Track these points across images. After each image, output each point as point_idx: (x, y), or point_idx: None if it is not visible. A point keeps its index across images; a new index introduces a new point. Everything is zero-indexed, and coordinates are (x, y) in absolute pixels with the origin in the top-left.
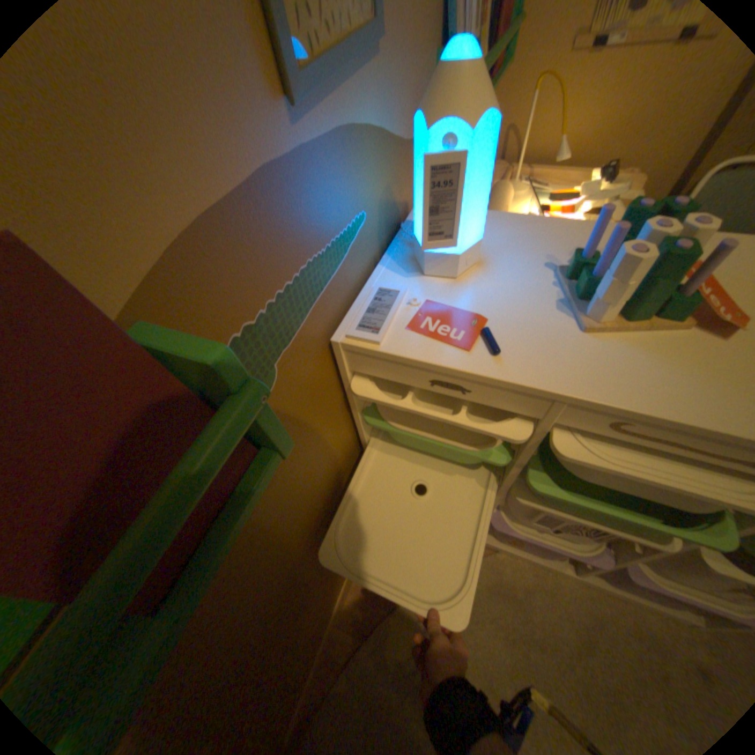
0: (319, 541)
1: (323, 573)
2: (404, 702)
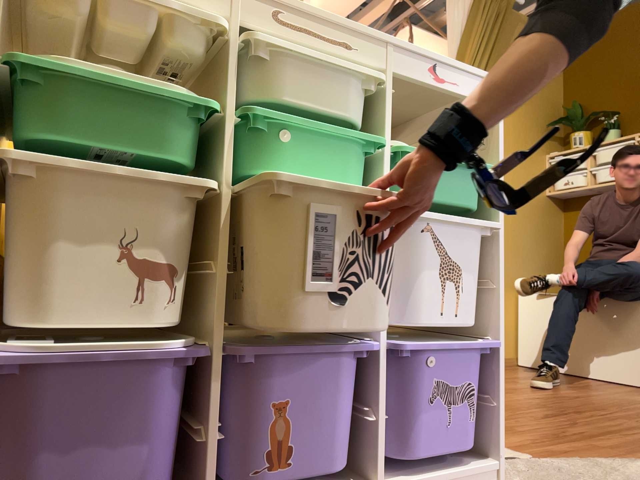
0: None
1: None
2: None
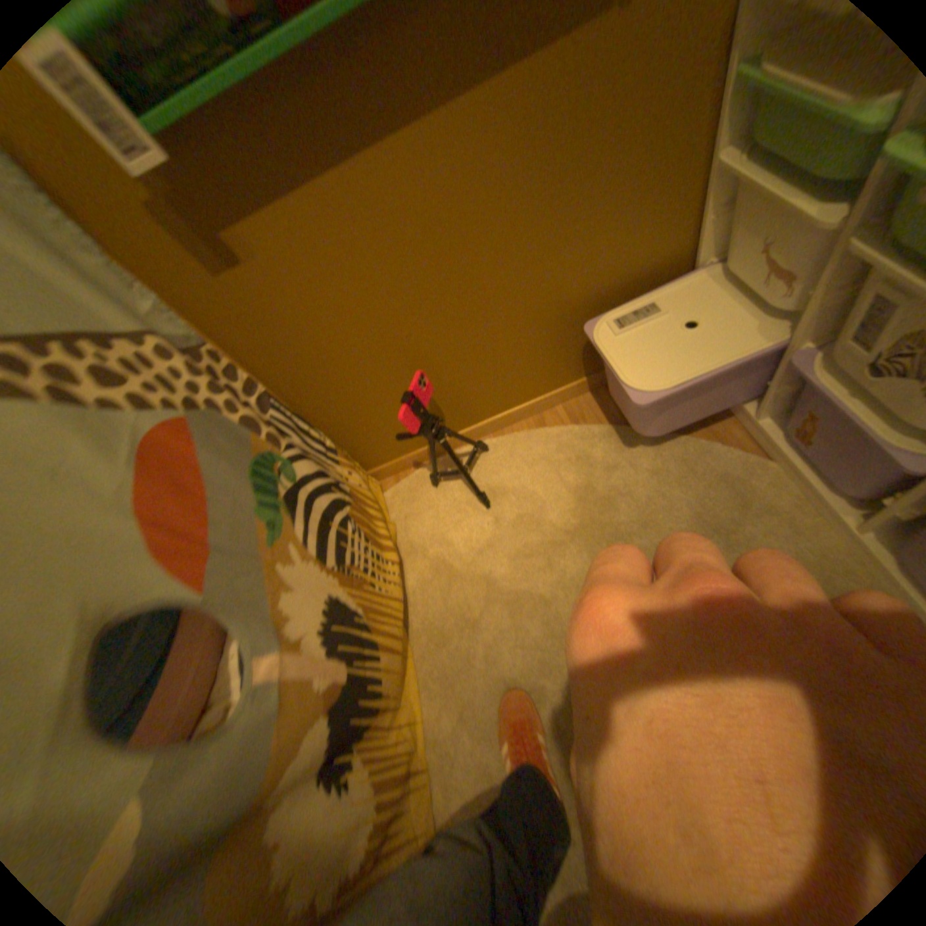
0: (599, 235)
1: (582, 299)
2: (568, 474)
